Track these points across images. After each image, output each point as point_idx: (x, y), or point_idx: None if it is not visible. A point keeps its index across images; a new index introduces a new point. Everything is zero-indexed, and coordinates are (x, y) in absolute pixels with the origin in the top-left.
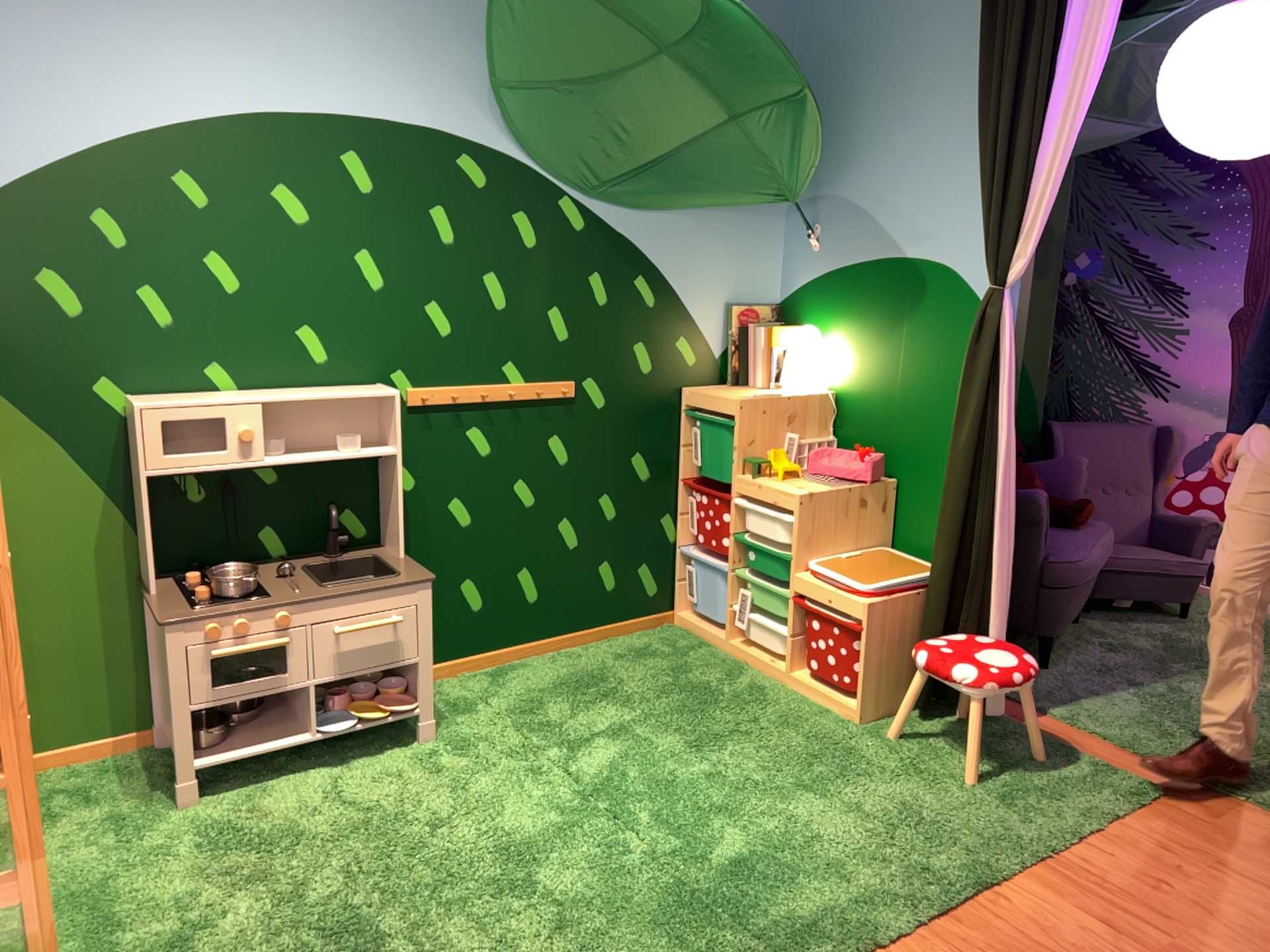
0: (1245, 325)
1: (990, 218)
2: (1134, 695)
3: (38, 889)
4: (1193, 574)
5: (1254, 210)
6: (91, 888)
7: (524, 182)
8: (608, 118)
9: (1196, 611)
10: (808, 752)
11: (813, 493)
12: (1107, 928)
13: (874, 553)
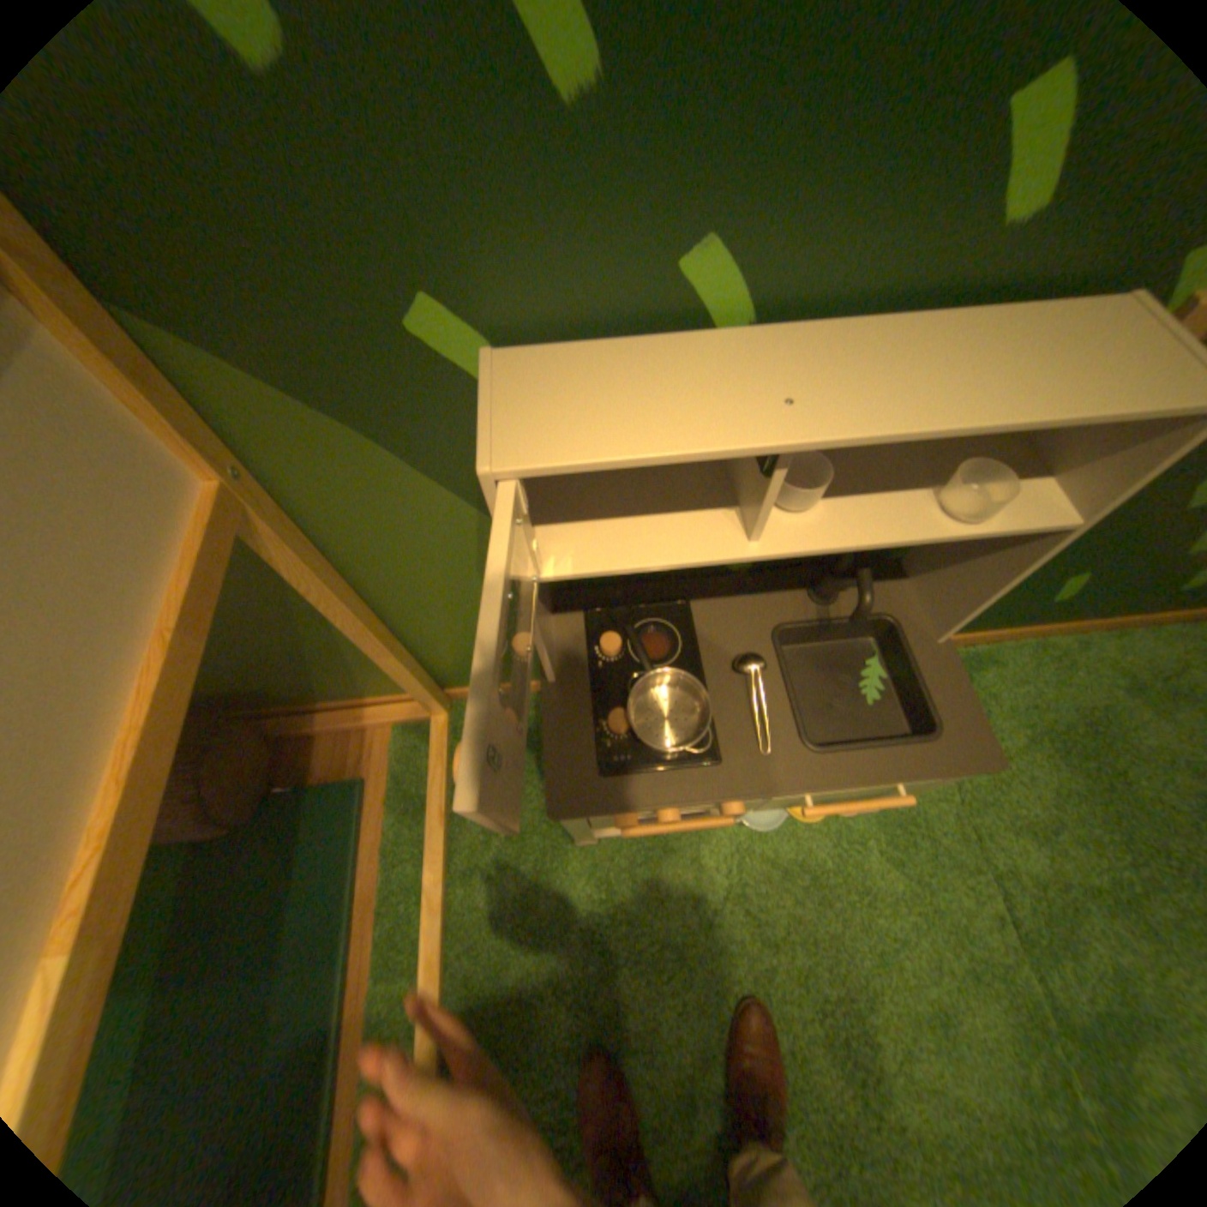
0: None
1: None
2: None
3: (433, 982)
4: None
5: None
6: (484, 975)
7: None
8: None
9: None
10: None
11: None
12: None
13: None
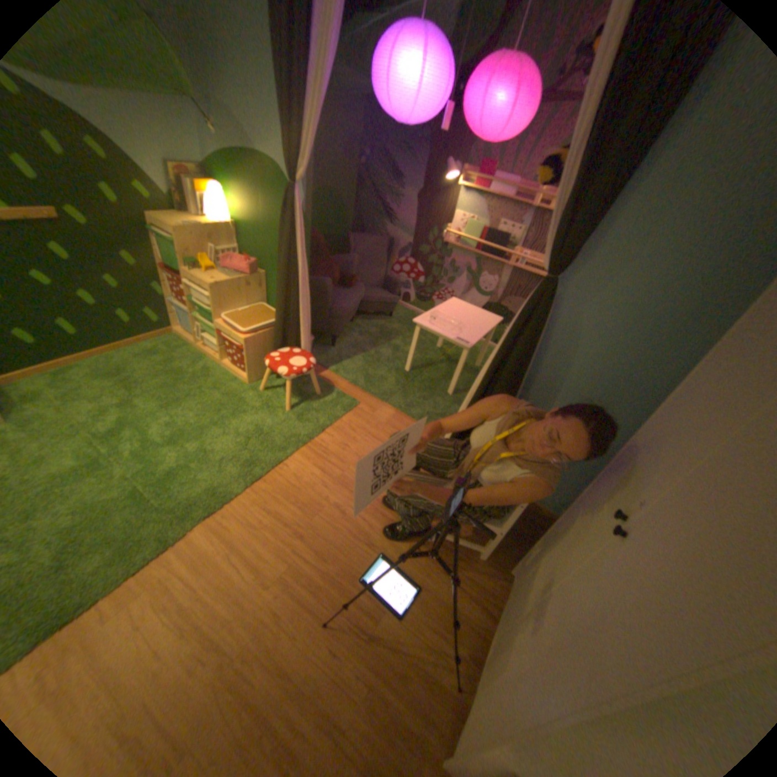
0: (424, 198)
1: (284, 142)
2: (362, 359)
3: None
4: (394, 304)
5: (433, 142)
6: None
7: None
8: None
9: (396, 315)
10: (220, 404)
11: (217, 284)
12: (320, 473)
13: (255, 308)
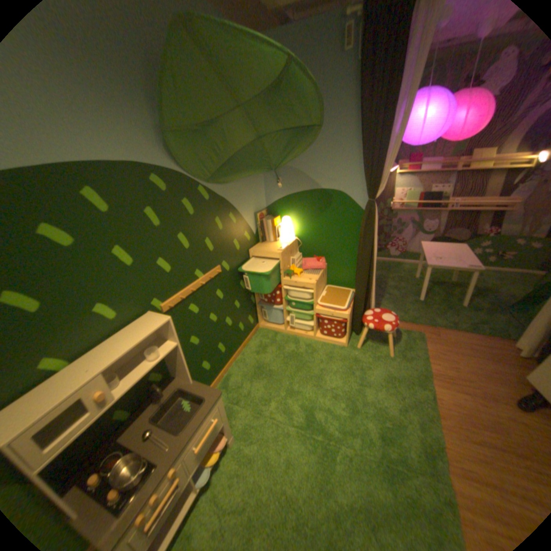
0: None
1: (371, 176)
2: (386, 301)
3: None
4: None
5: None
6: None
7: (182, 183)
8: (212, 143)
9: None
10: (346, 367)
11: (316, 281)
12: (467, 396)
13: (326, 289)
